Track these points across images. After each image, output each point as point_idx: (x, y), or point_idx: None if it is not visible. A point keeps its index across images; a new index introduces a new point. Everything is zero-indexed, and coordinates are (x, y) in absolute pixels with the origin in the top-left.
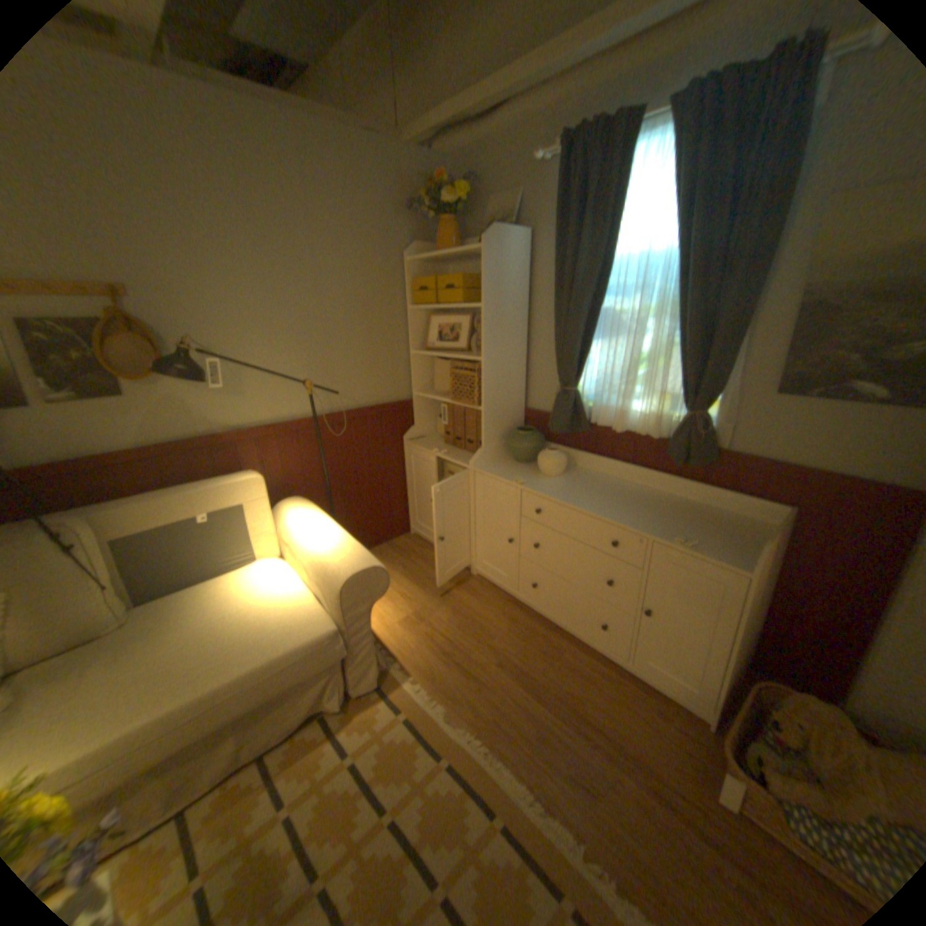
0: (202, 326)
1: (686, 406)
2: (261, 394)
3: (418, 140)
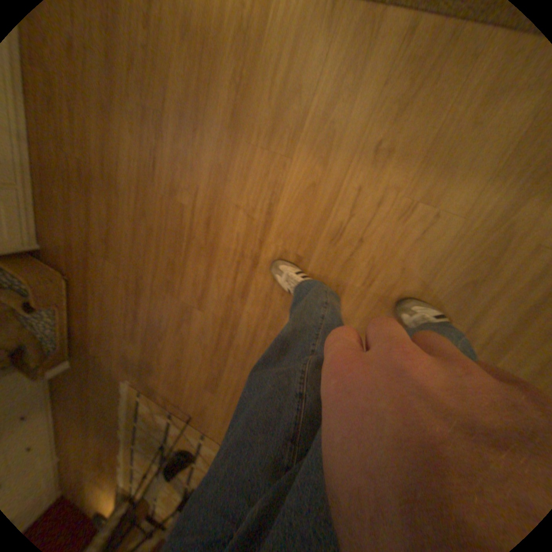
0: None
1: None
2: None
3: None
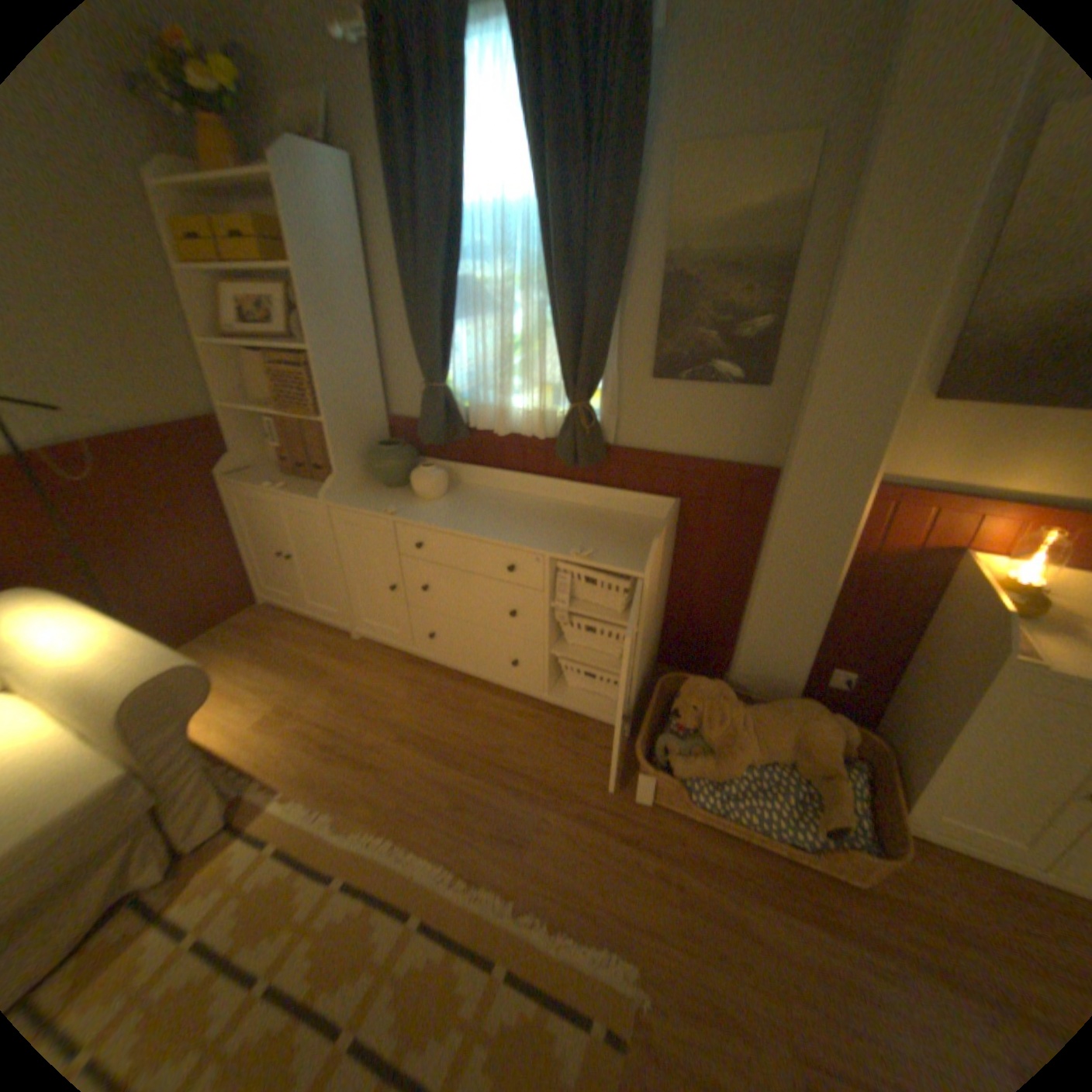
0: None
1: (569, 398)
2: None
3: None
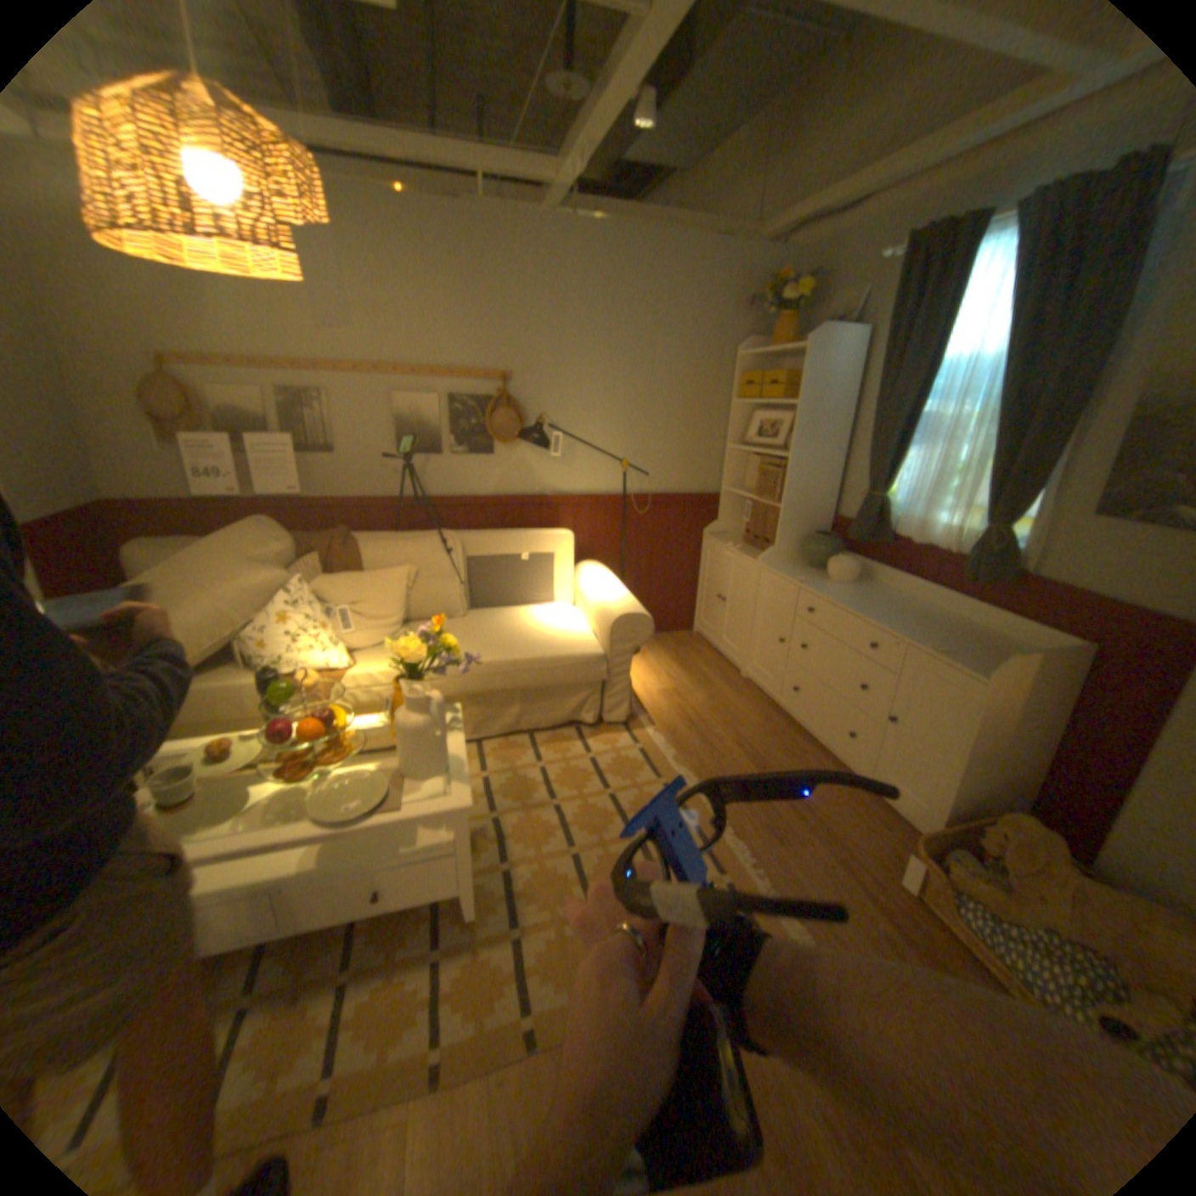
0: (554, 407)
1: (991, 521)
2: (585, 467)
3: (779, 232)
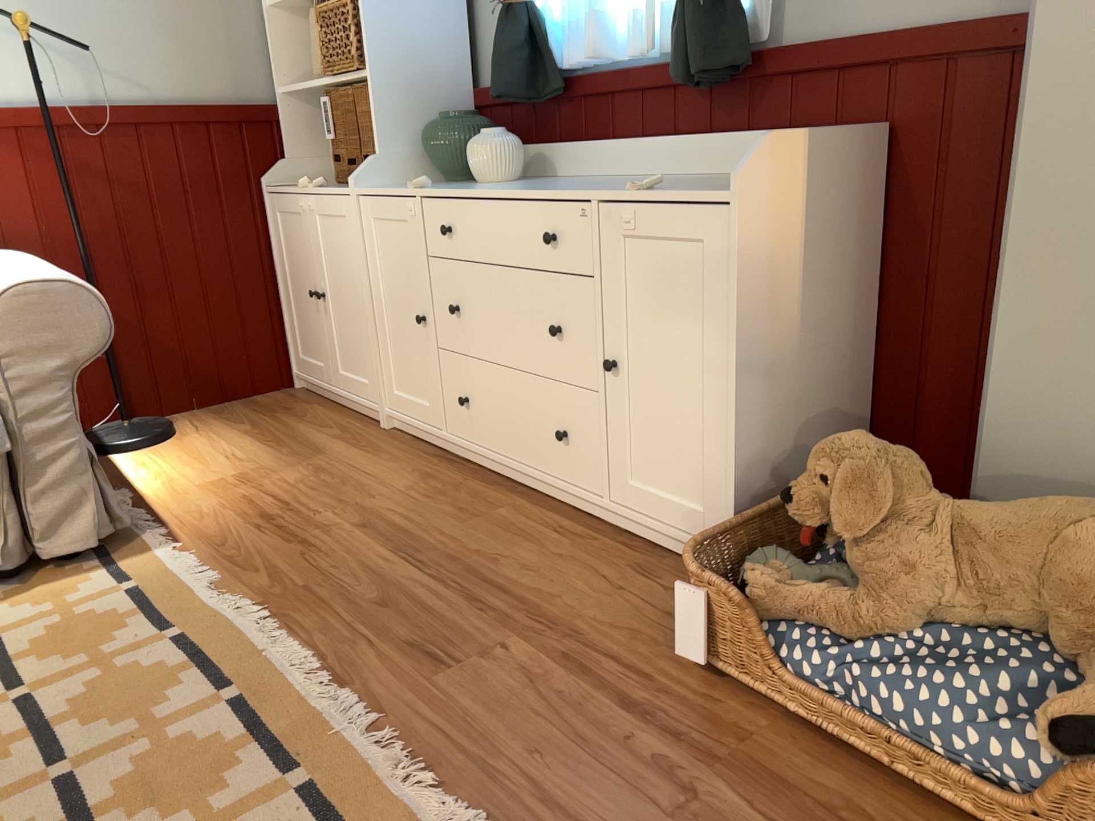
0: None
1: None
2: None
3: None
